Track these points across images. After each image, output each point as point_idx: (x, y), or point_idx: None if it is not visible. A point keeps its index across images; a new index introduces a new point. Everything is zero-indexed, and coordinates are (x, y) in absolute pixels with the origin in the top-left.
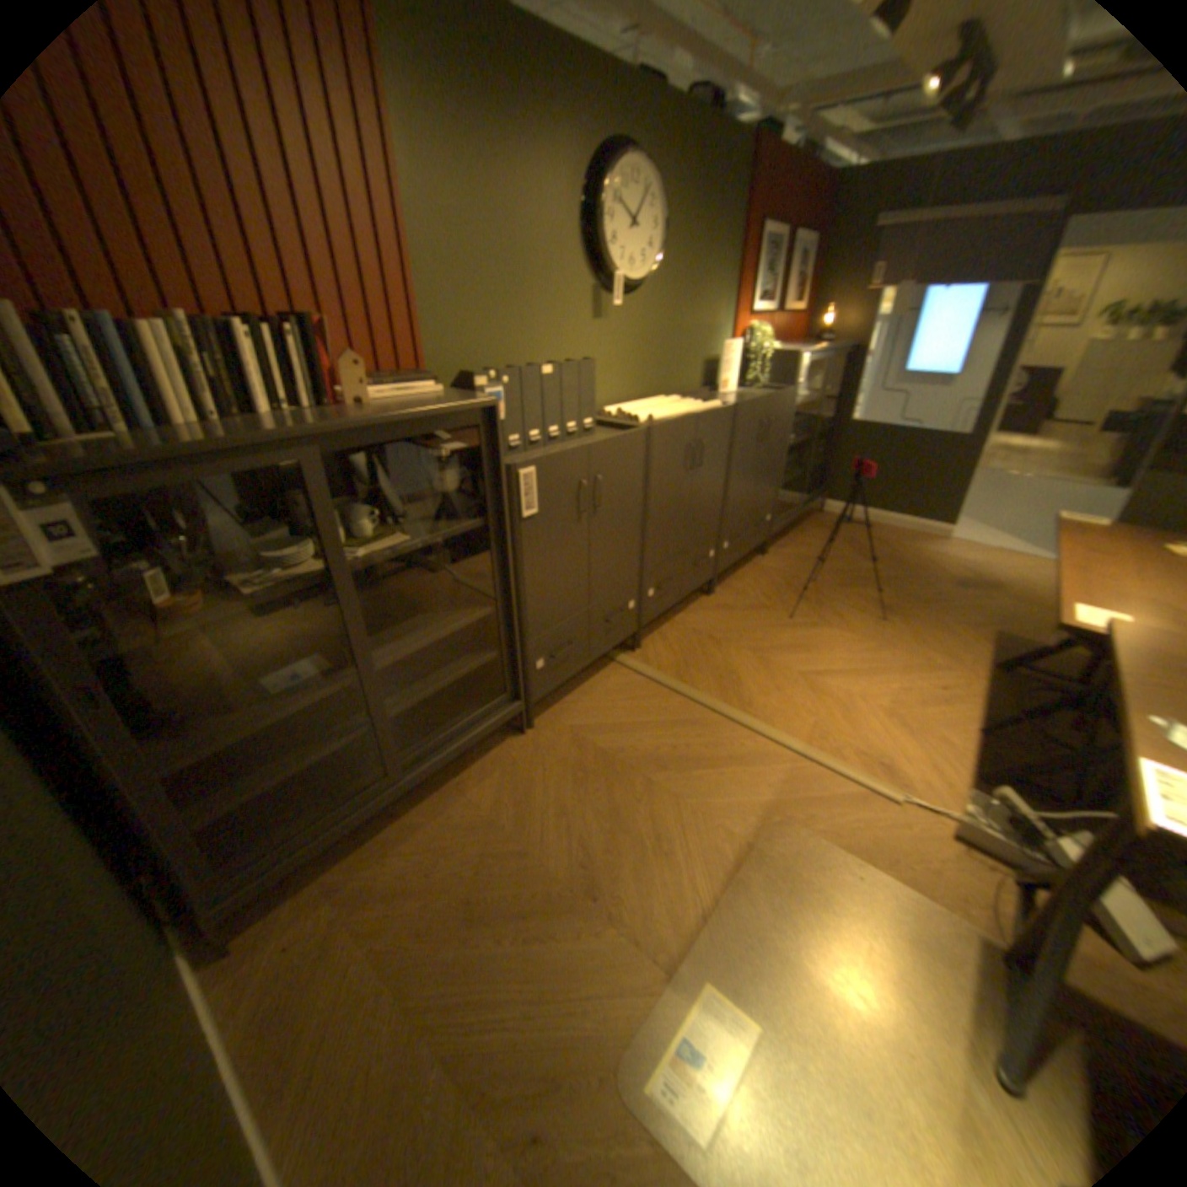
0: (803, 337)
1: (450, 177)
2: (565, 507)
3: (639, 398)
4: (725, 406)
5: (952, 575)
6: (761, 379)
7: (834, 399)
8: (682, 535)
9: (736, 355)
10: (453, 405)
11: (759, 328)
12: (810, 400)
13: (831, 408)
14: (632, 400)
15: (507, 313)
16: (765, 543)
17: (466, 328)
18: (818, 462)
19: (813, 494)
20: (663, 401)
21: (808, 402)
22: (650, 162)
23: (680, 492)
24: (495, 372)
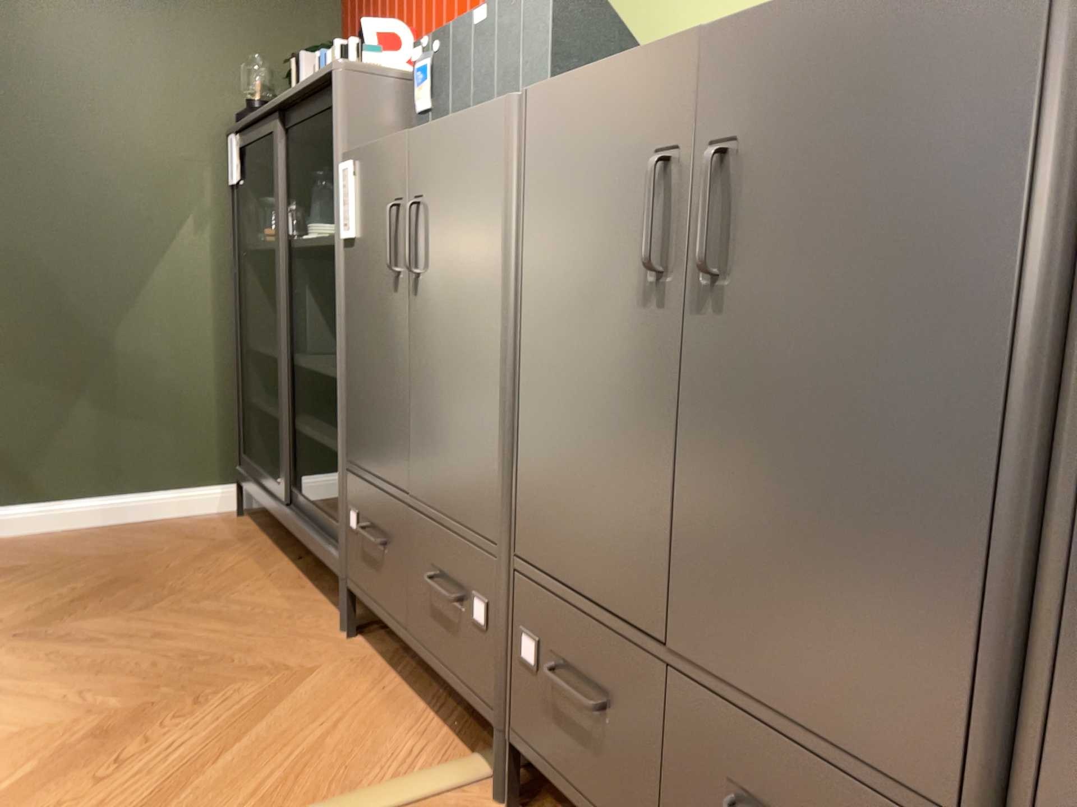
0: None
1: None
2: (382, 246)
3: None
4: None
5: None
6: None
7: None
8: (650, 554)
9: None
10: (316, 77)
11: None
12: None
13: None
14: None
15: None
16: None
17: None
18: None
19: None
20: None
21: None
22: None
23: (632, 351)
24: (432, 39)
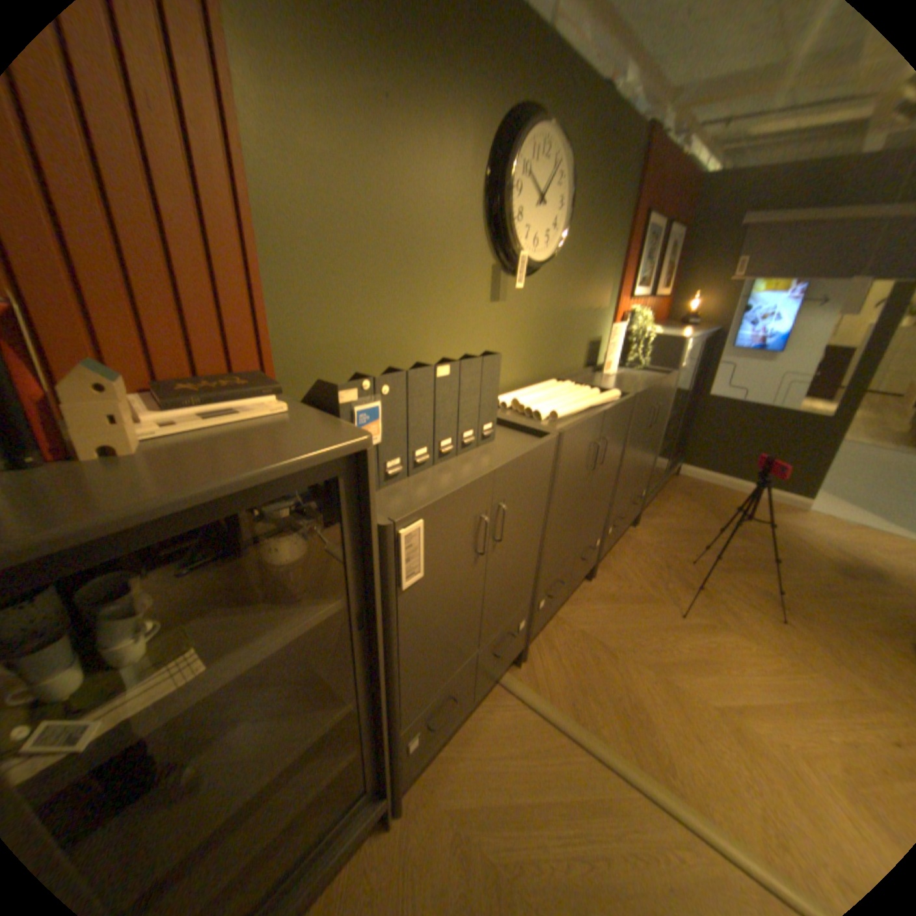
0: (666, 318)
1: (323, 108)
2: (461, 552)
3: (531, 381)
4: (627, 395)
5: (830, 559)
6: (643, 360)
7: (695, 375)
8: (577, 535)
9: (621, 337)
10: (288, 462)
11: (642, 311)
12: (683, 379)
13: (693, 383)
14: (523, 384)
15: (393, 292)
16: (639, 515)
17: (338, 310)
18: (679, 432)
19: (674, 461)
20: (559, 387)
21: (682, 381)
22: (561, 136)
23: (582, 493)
24: (373, 379)
